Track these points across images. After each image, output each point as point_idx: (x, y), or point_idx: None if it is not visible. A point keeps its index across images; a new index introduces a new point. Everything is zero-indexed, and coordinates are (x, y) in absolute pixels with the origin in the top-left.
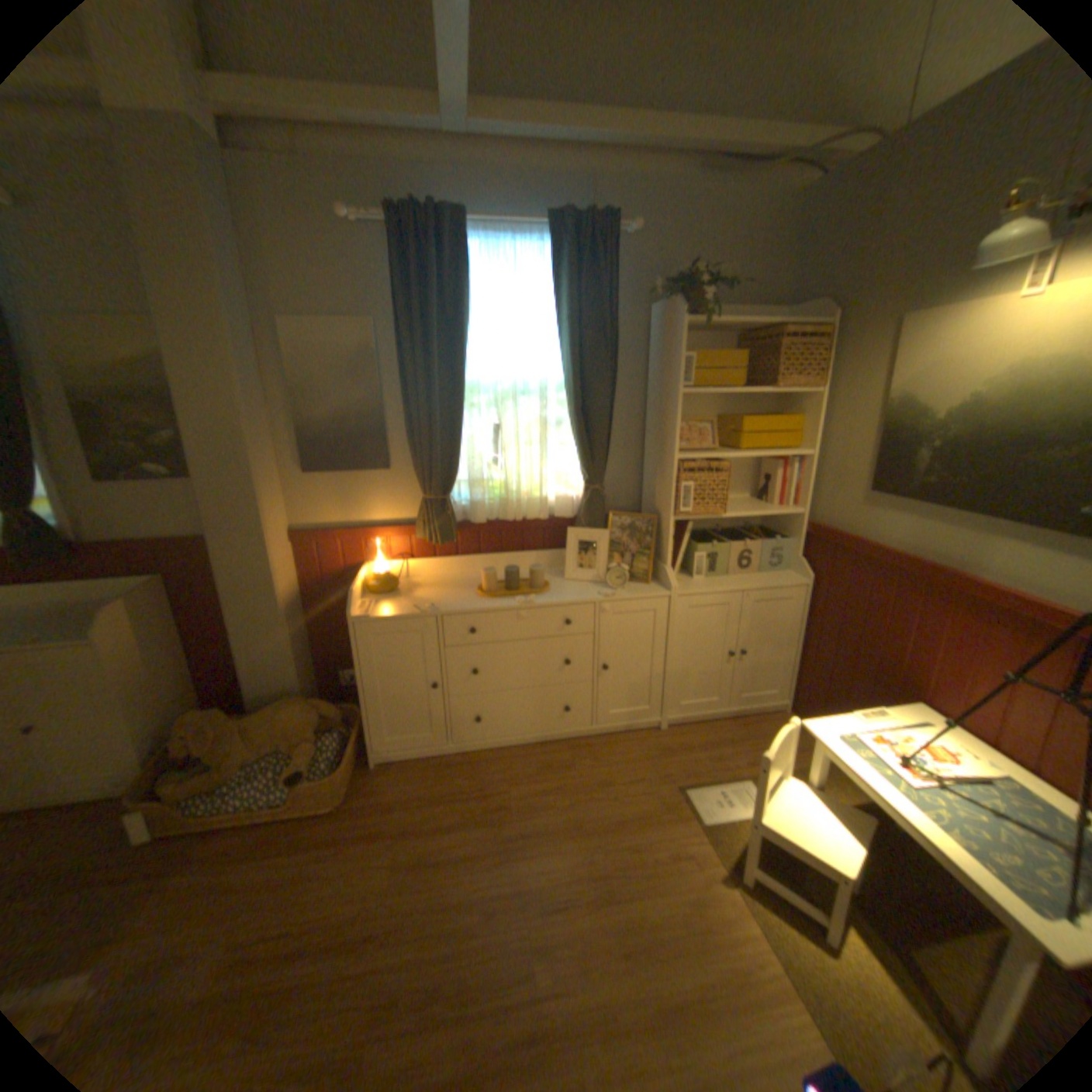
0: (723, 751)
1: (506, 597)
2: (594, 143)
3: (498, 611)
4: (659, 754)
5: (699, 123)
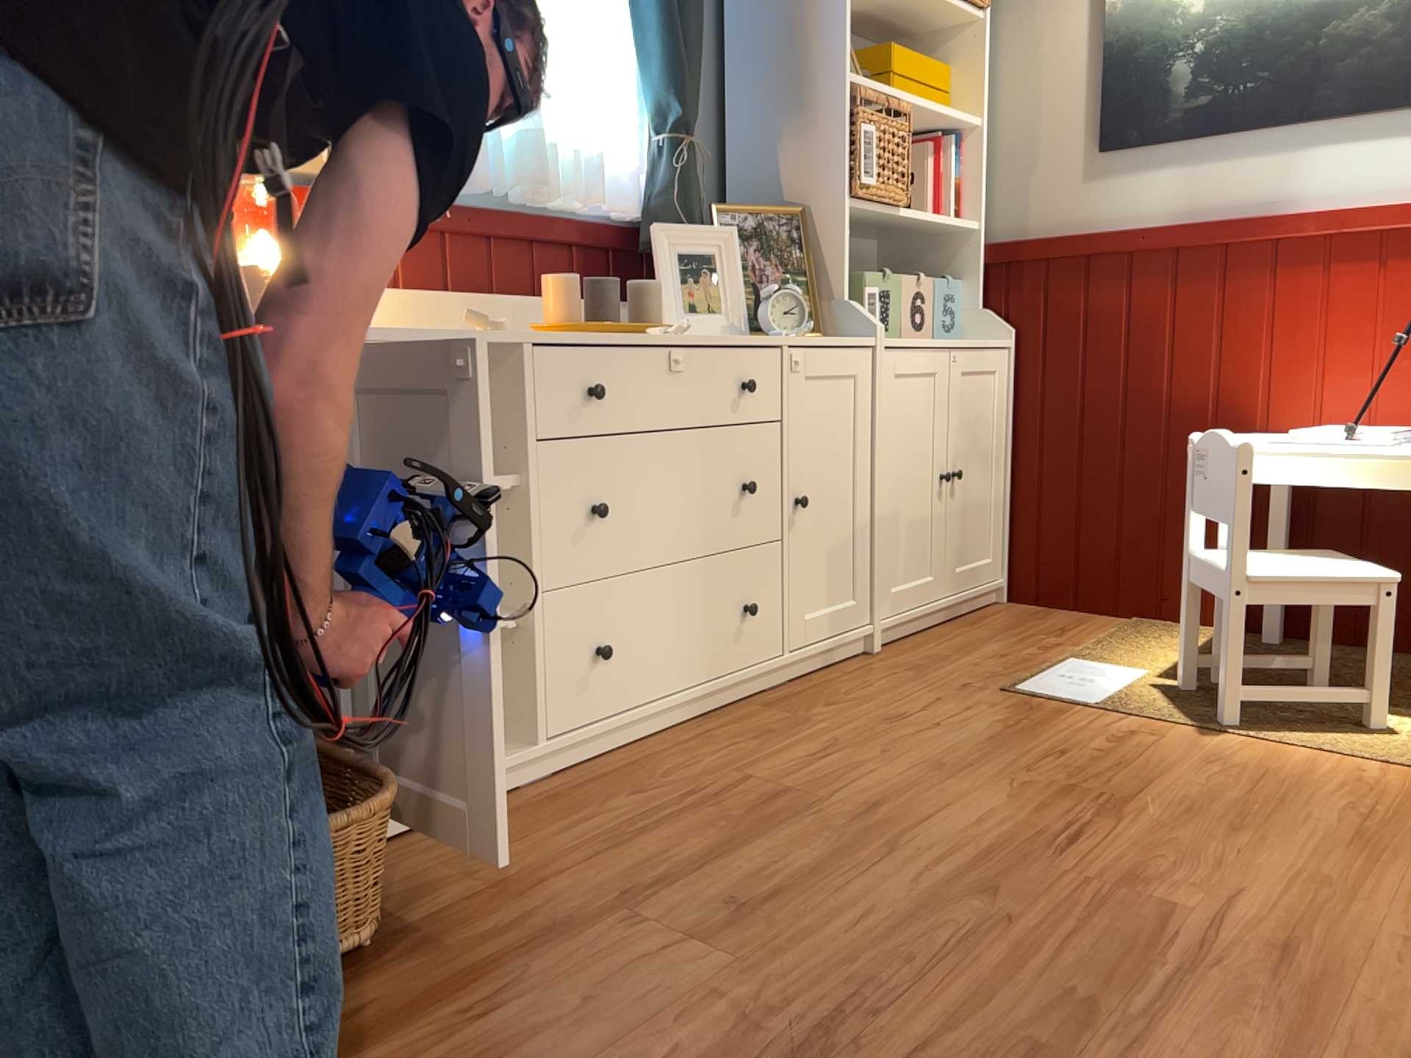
0: (989, 647)
1: (614, 334)
2: None
3: (634, 344)
4: (913, 672)
5: None
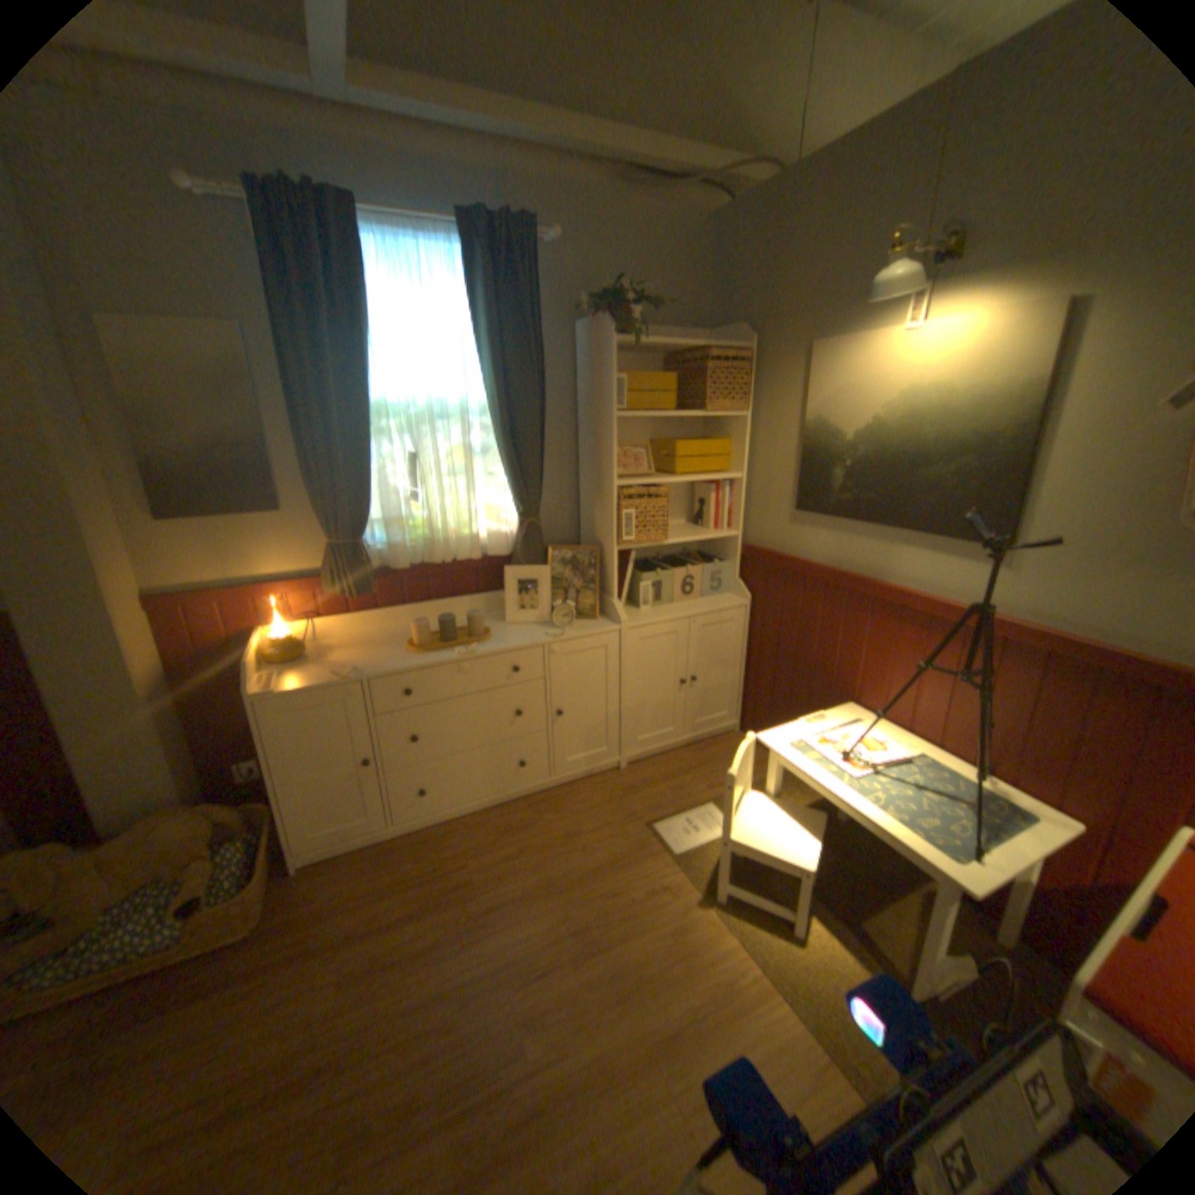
0: (682, 780)
1: (443, 649)
2: (500, 137)
3: (435, 666)
4: (621, 794)
5: (611, 131)
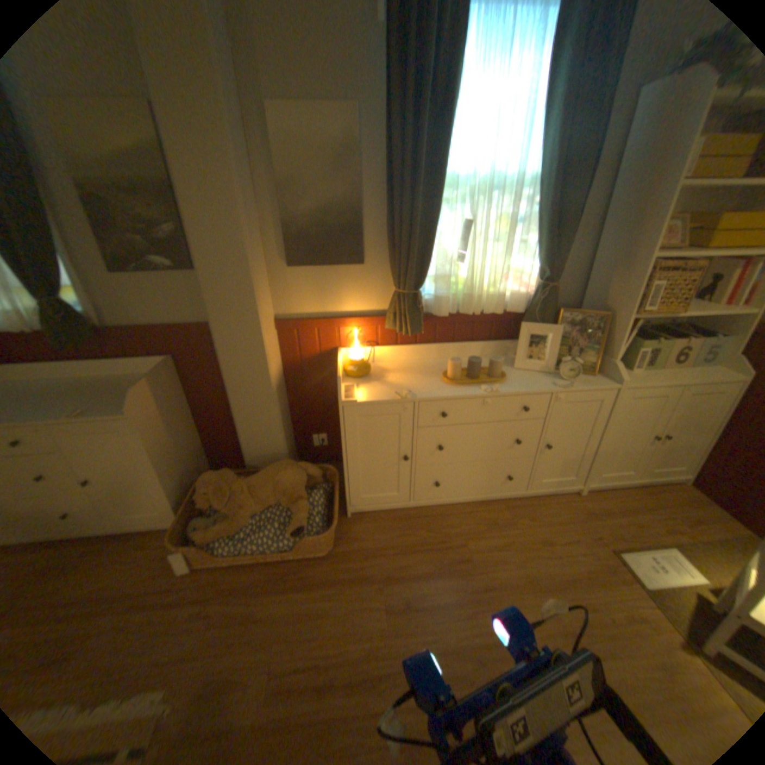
0: (641, 517)
1: (470, 383)
2: None
3: (467, 397)
4: (585, 517)
5: None
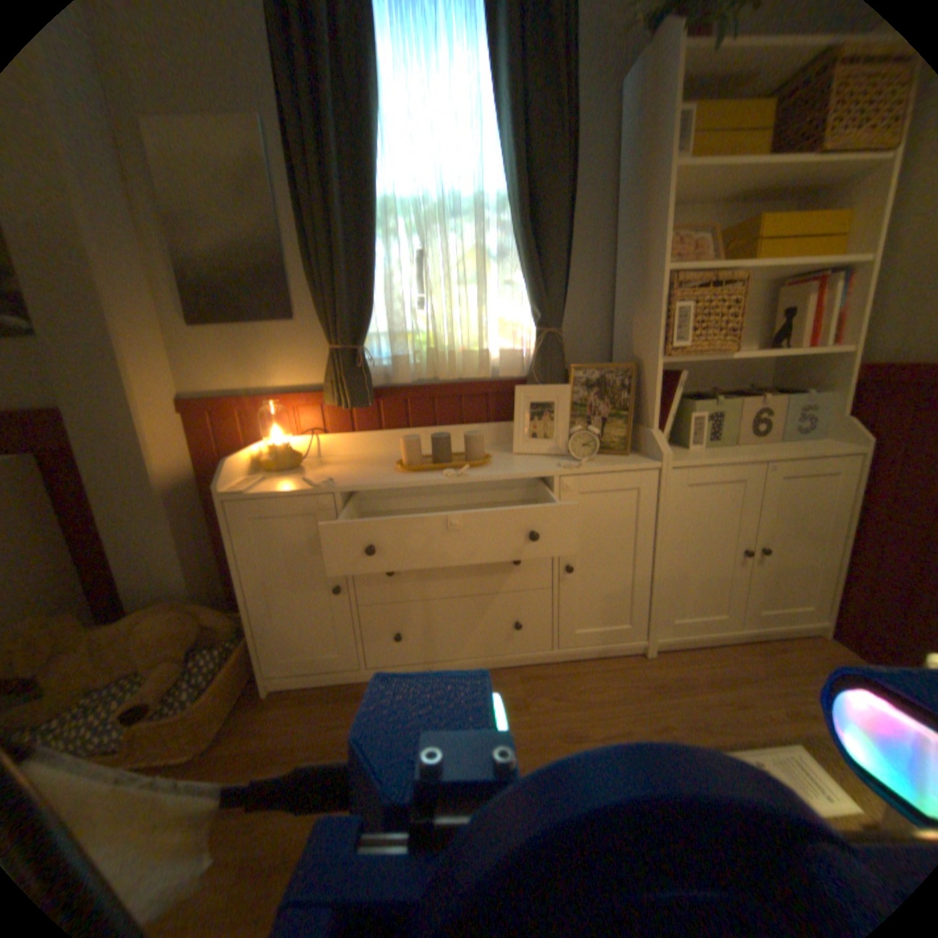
0: (744, 692)
1: (433, 470)
2: None
3: (419, 486)
4: (650, 693)
5: None
